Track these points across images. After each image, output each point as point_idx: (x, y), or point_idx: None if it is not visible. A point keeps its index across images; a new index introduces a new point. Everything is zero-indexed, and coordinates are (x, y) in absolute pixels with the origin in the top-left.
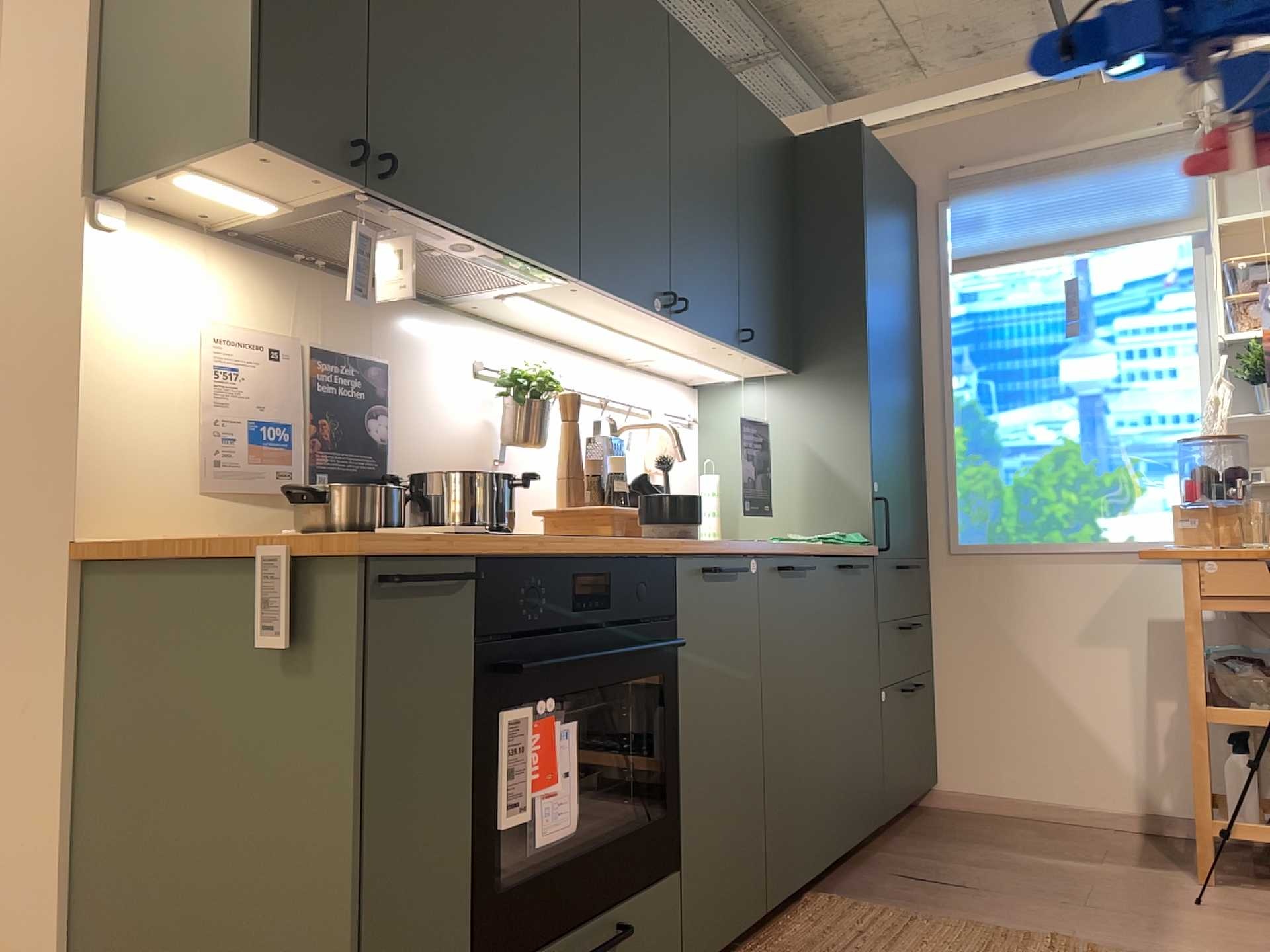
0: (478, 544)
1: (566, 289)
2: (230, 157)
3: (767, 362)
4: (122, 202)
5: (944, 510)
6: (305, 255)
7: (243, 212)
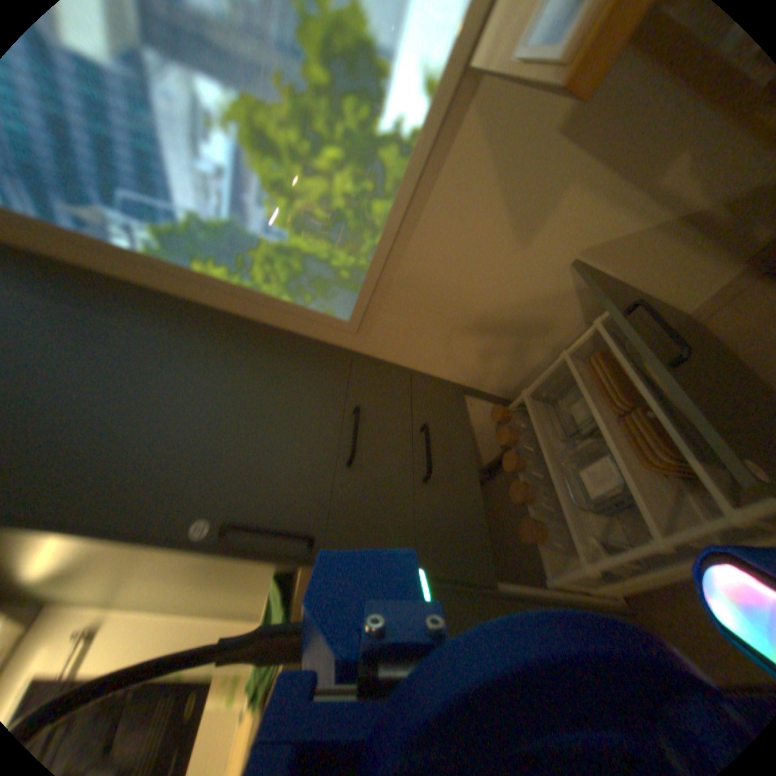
0: None
1: None
2: None
3: None
4: None
5: (304, 322)
6: None
7: None
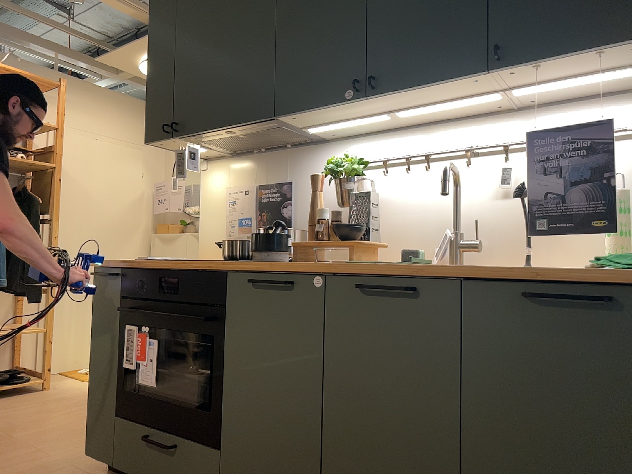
0: (118, 263)
1: (299, 119)
2: (162, 147)
3: (586, 55)
4: (210, 159)
5: None
6: (254, 150)
7: (211, 151)
